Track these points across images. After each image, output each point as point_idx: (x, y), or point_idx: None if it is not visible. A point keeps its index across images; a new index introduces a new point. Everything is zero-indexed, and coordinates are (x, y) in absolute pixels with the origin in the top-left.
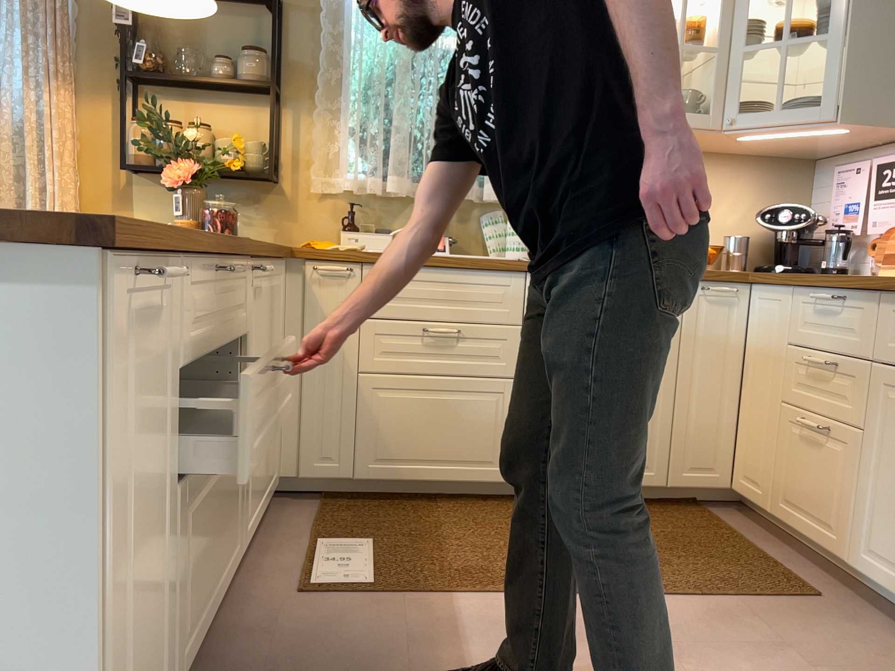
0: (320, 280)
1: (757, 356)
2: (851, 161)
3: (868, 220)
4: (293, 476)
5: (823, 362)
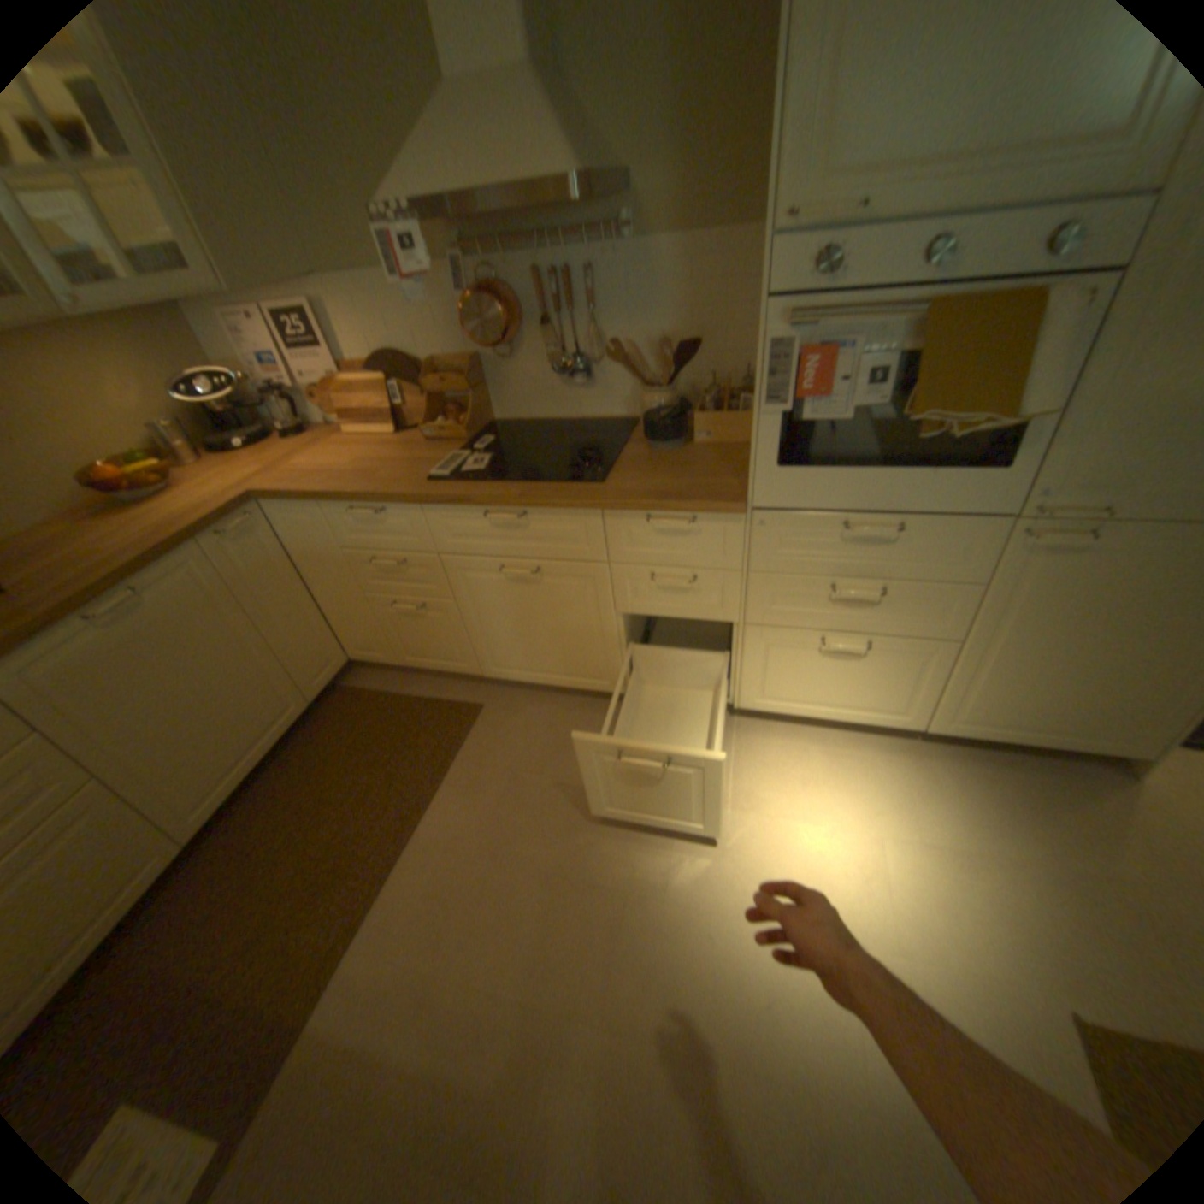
0: None
1: (308, 564)
2: (223, 300)
3: (284, 369)
4: None
5: (393, 565)
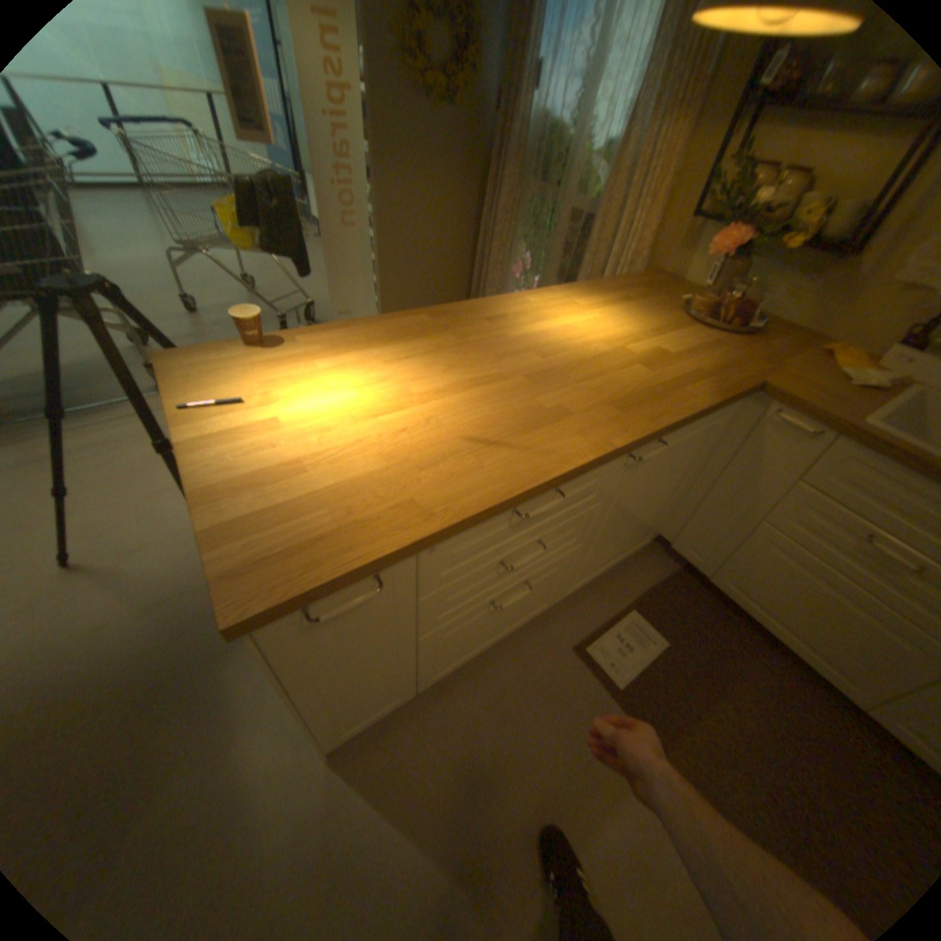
0: (781, 424)
1: None
2: None
3: None
4: (670, 542)
5: None
